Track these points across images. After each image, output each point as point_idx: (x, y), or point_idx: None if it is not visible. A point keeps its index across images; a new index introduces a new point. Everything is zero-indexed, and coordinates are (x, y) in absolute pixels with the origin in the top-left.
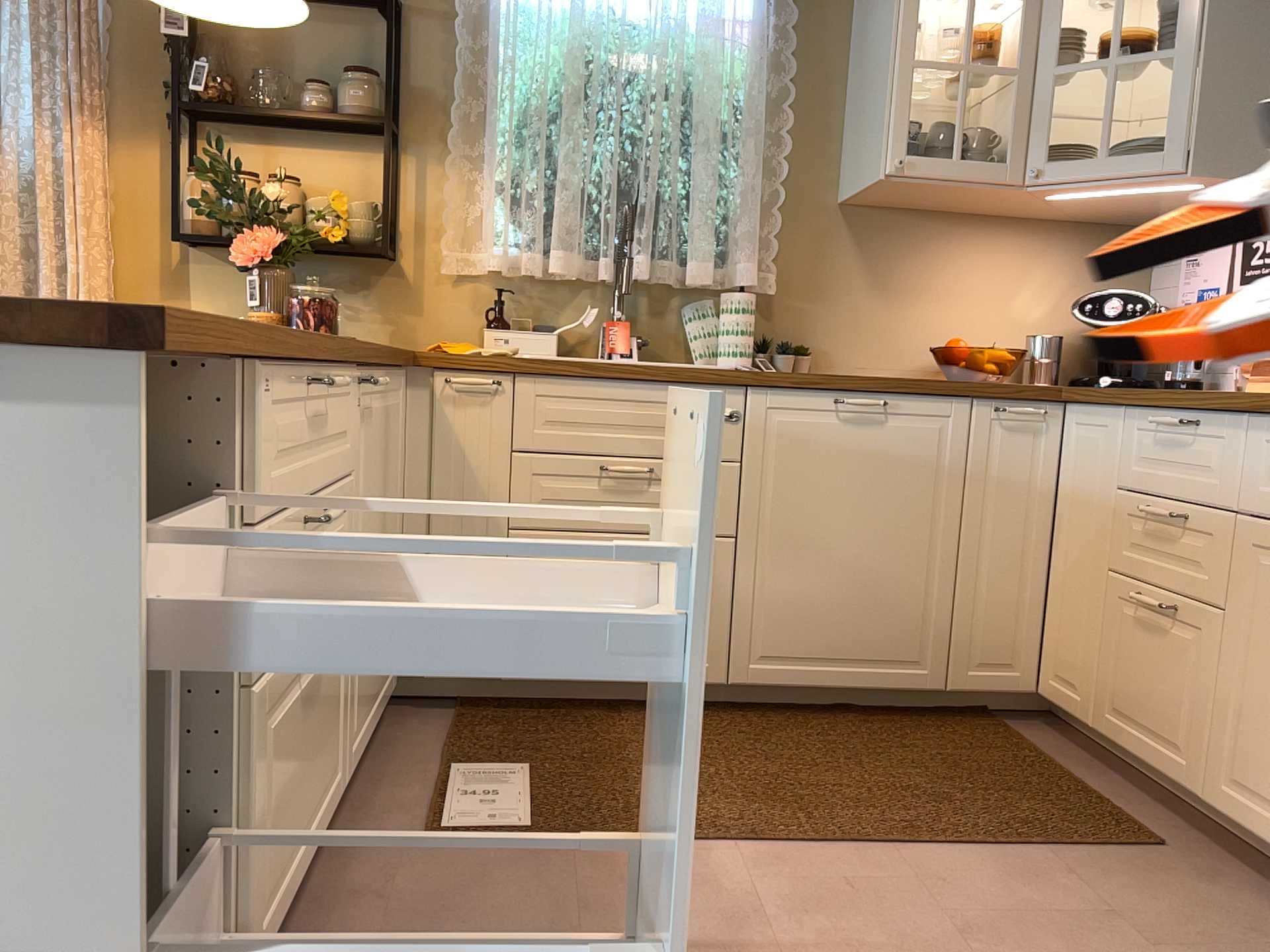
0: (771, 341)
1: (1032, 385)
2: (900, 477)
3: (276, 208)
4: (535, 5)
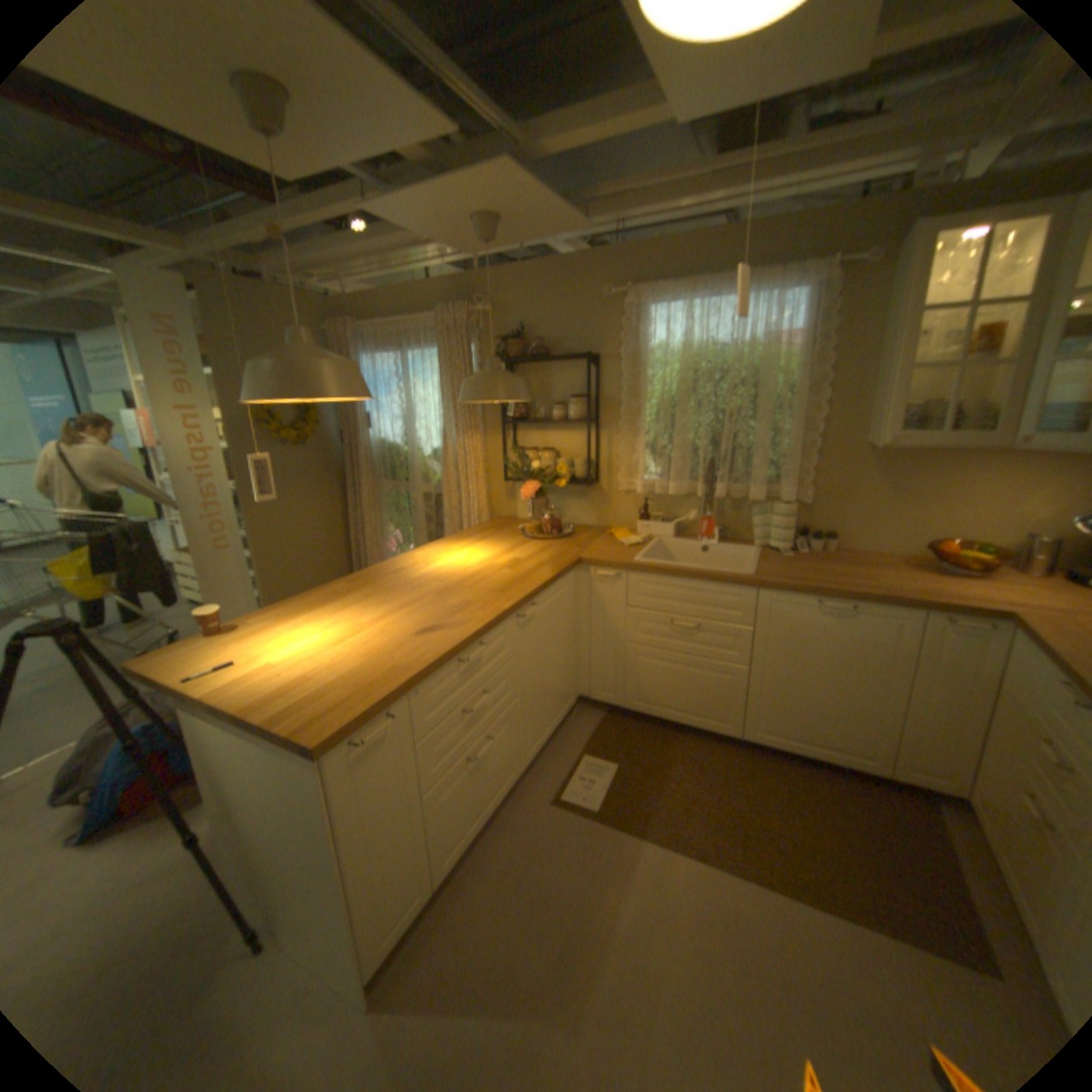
0: (809, 528)
1: (989, 602)
2: (863, 652)
3: (537, 470)
4: (663, 345)
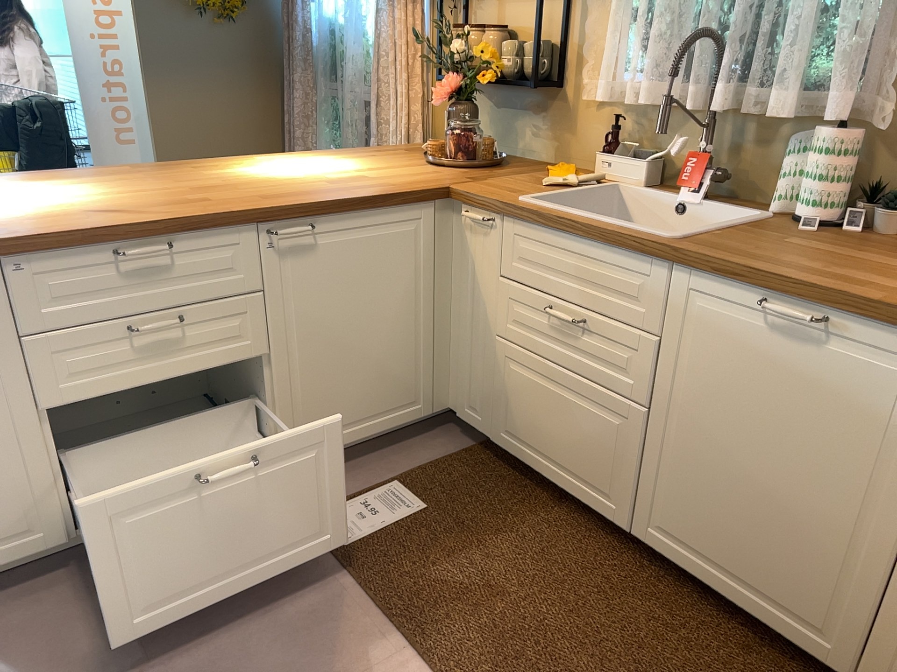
0: (889, 190)
1: None
2: (831, 417)
3: (464, 58)
4: None
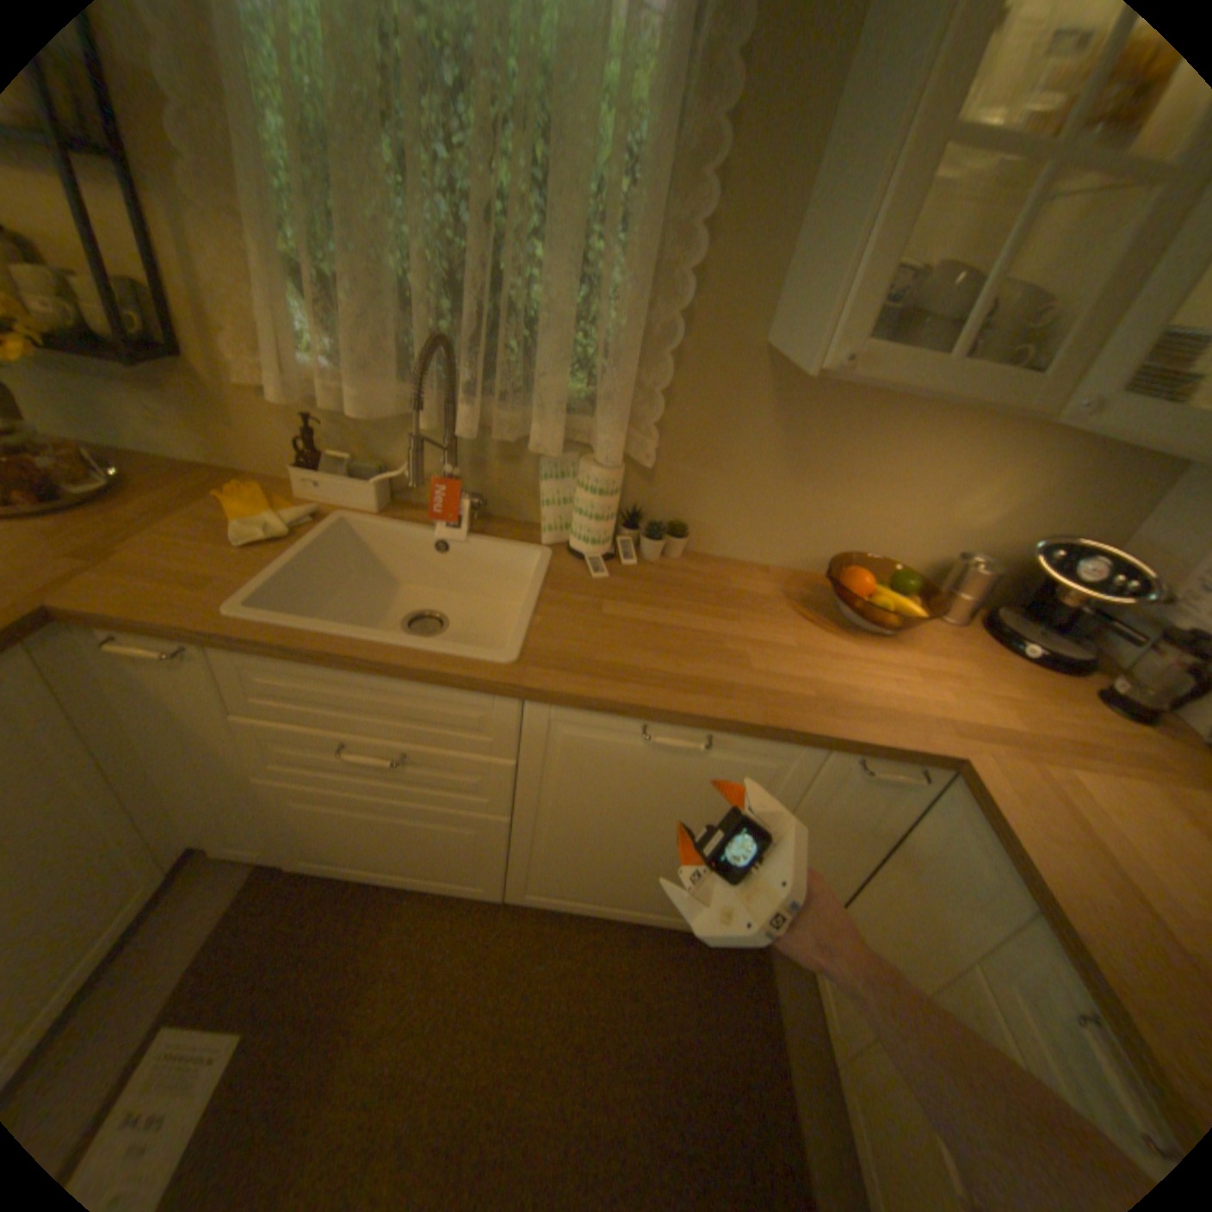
0: (644, 510)
1: (927, 725)
2: (711, 801)
3: None
4: None
